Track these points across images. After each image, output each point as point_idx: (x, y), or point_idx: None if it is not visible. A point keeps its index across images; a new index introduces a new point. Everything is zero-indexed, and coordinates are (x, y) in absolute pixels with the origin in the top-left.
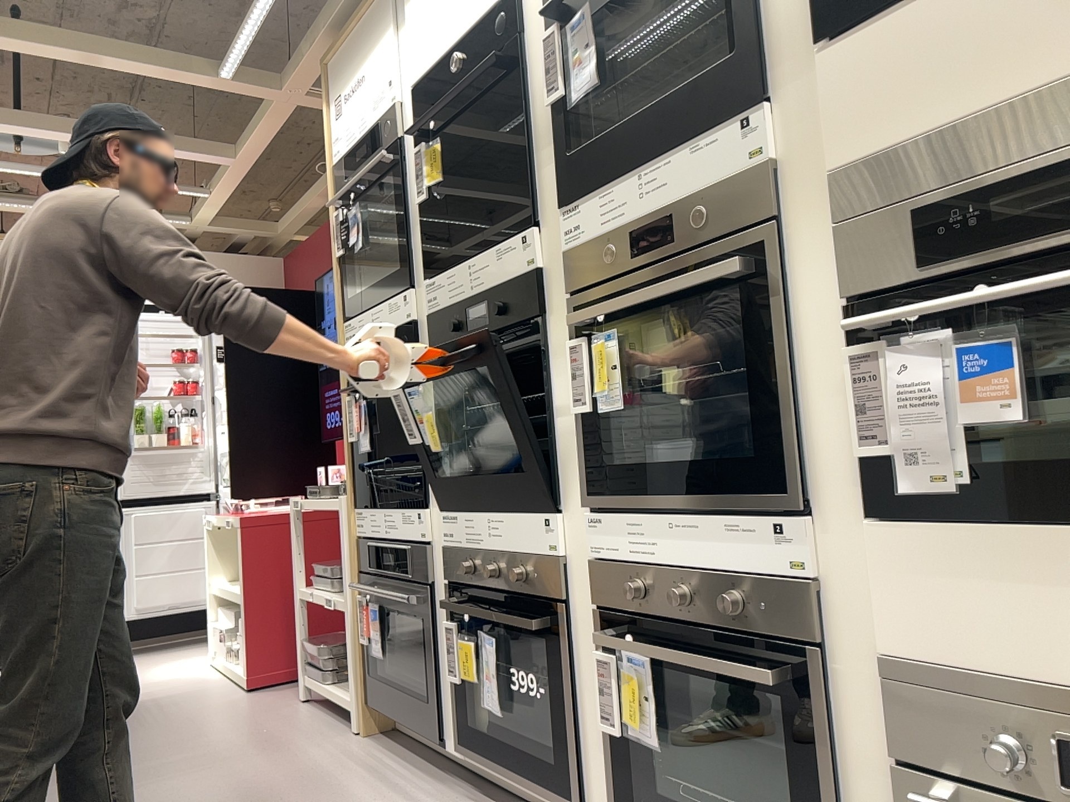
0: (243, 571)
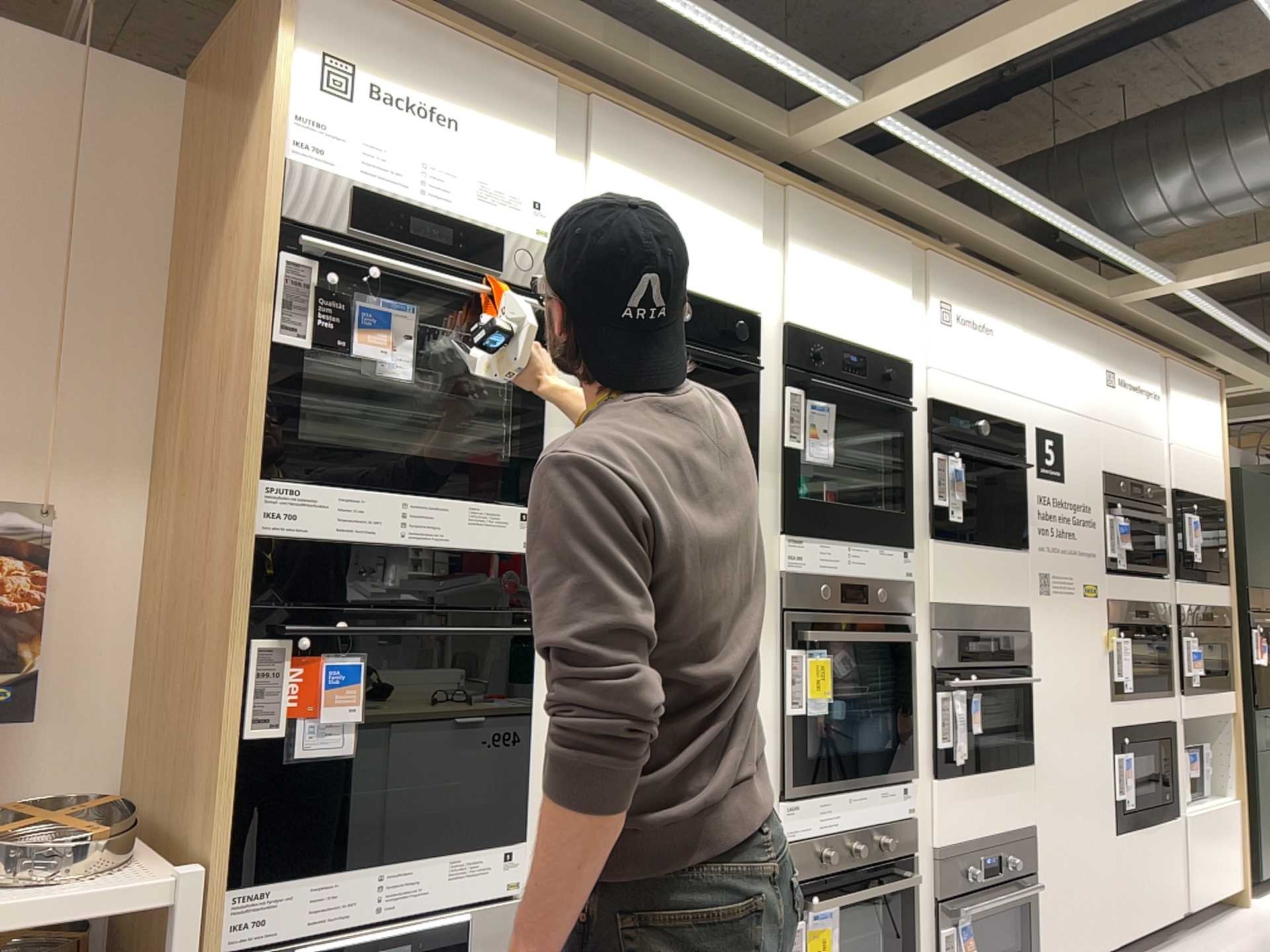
0: None
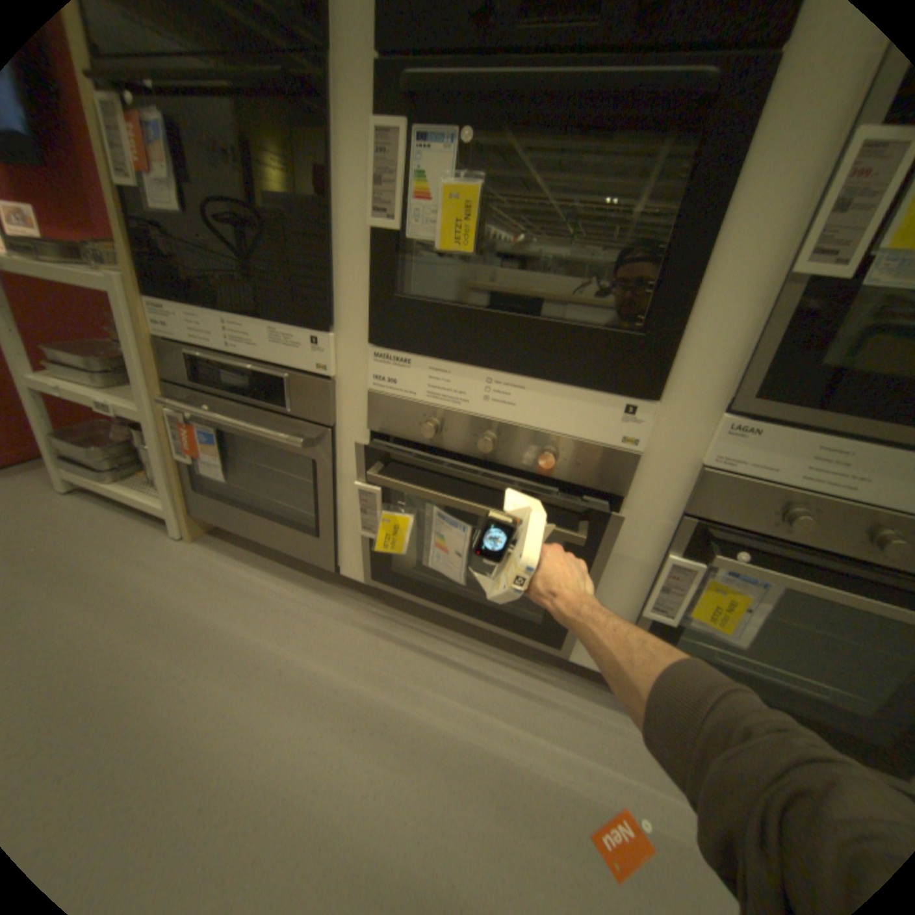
0: None
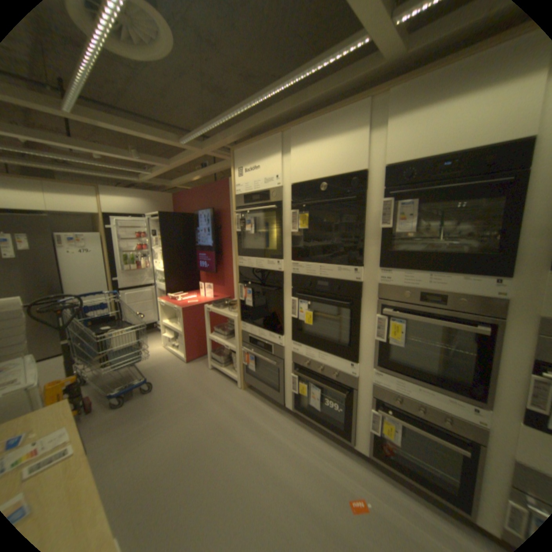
0: (180, 324)
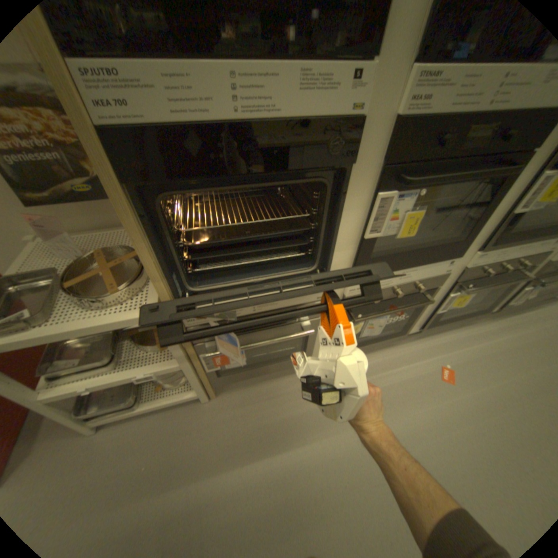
0: None
